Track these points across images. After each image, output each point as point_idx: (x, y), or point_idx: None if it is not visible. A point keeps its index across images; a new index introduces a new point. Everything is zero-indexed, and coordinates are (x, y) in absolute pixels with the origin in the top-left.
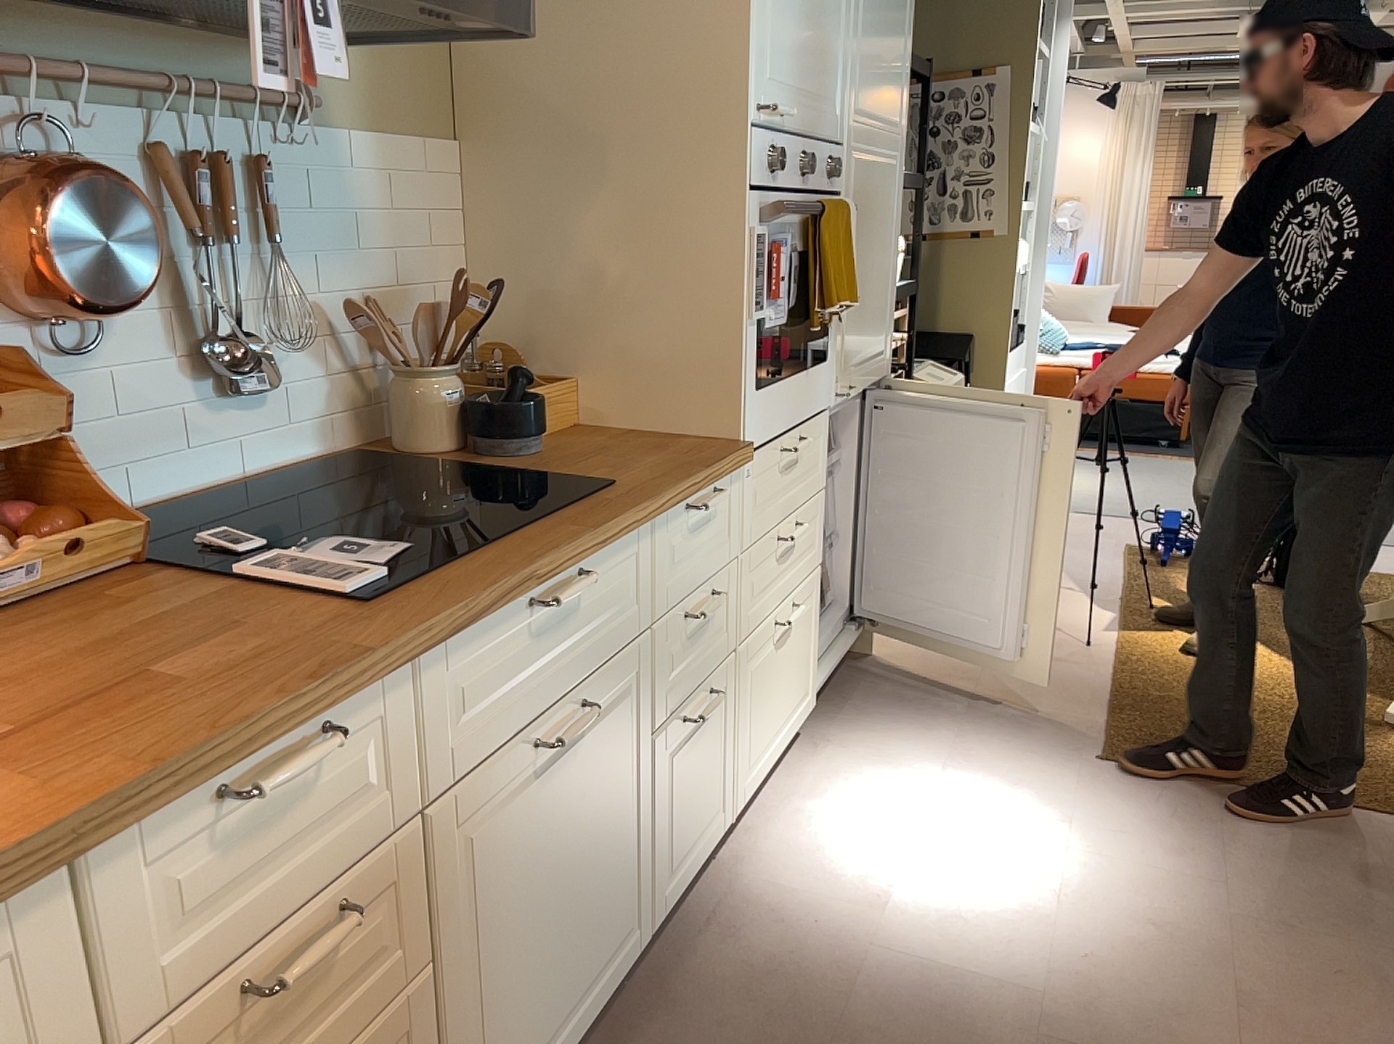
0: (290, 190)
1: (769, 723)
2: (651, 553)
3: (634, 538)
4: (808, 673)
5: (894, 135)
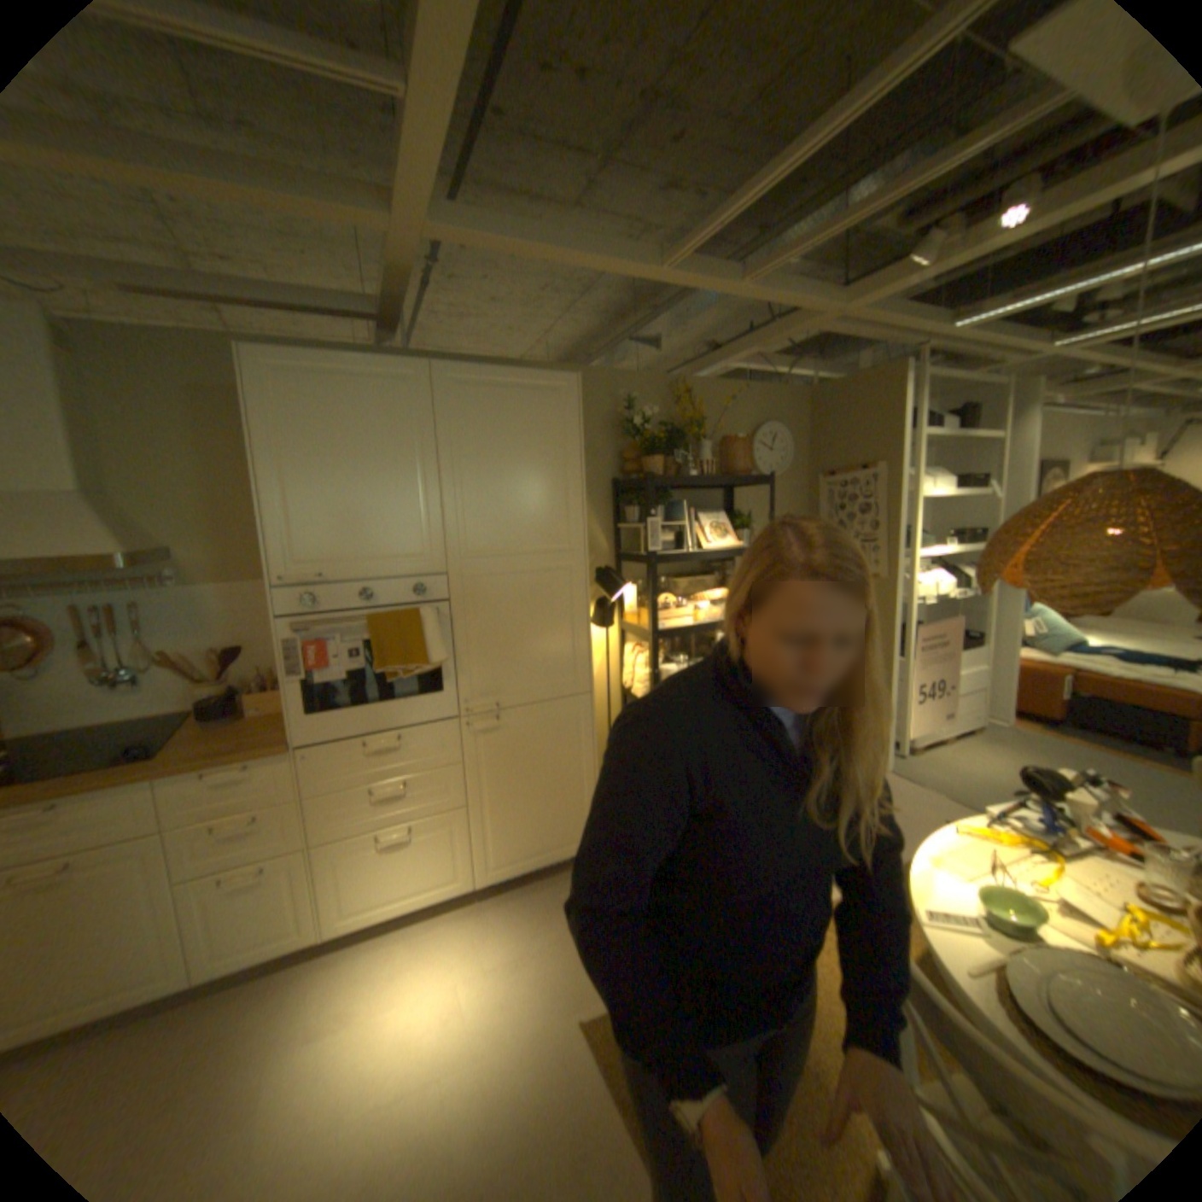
0: (154, 613)
1: (376, 896)
2: (152, 800)
3: (126, 793)
4: (451, 872)
5: (553, 553)
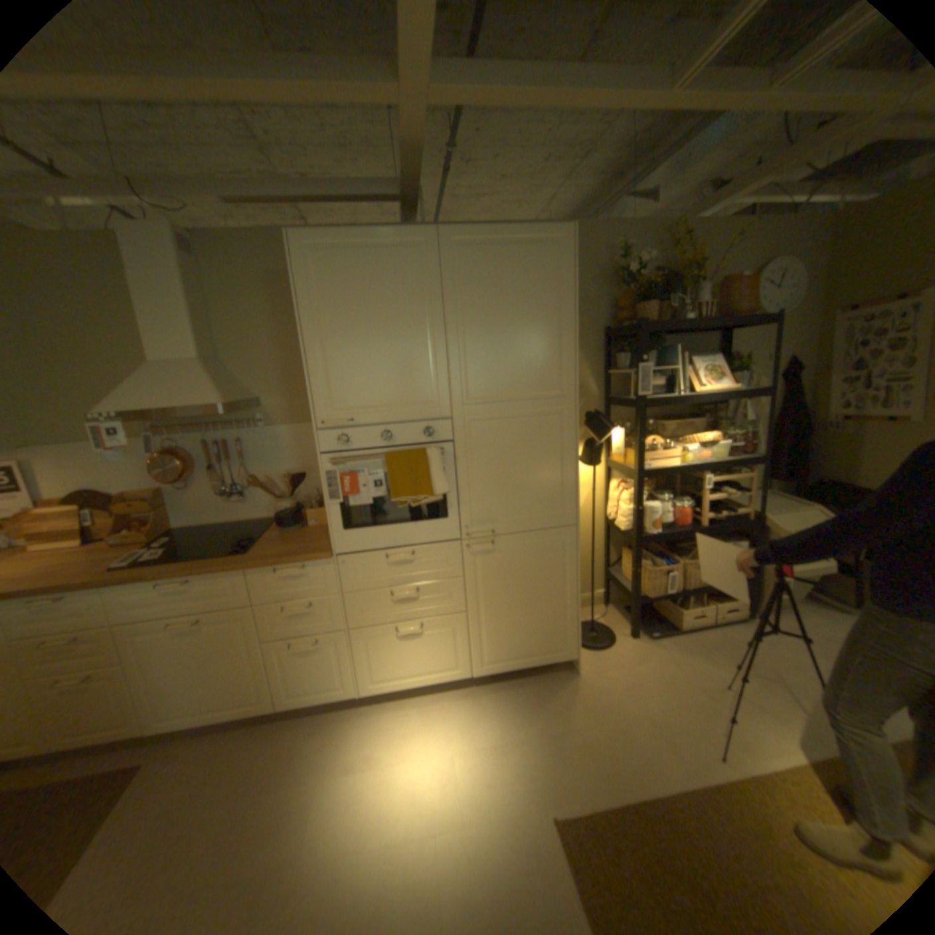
0: (252, 446)
1: (398, 670)
2: (246, 583)
3: (230, 576)
4: (454, 660)
5: (546, 398)
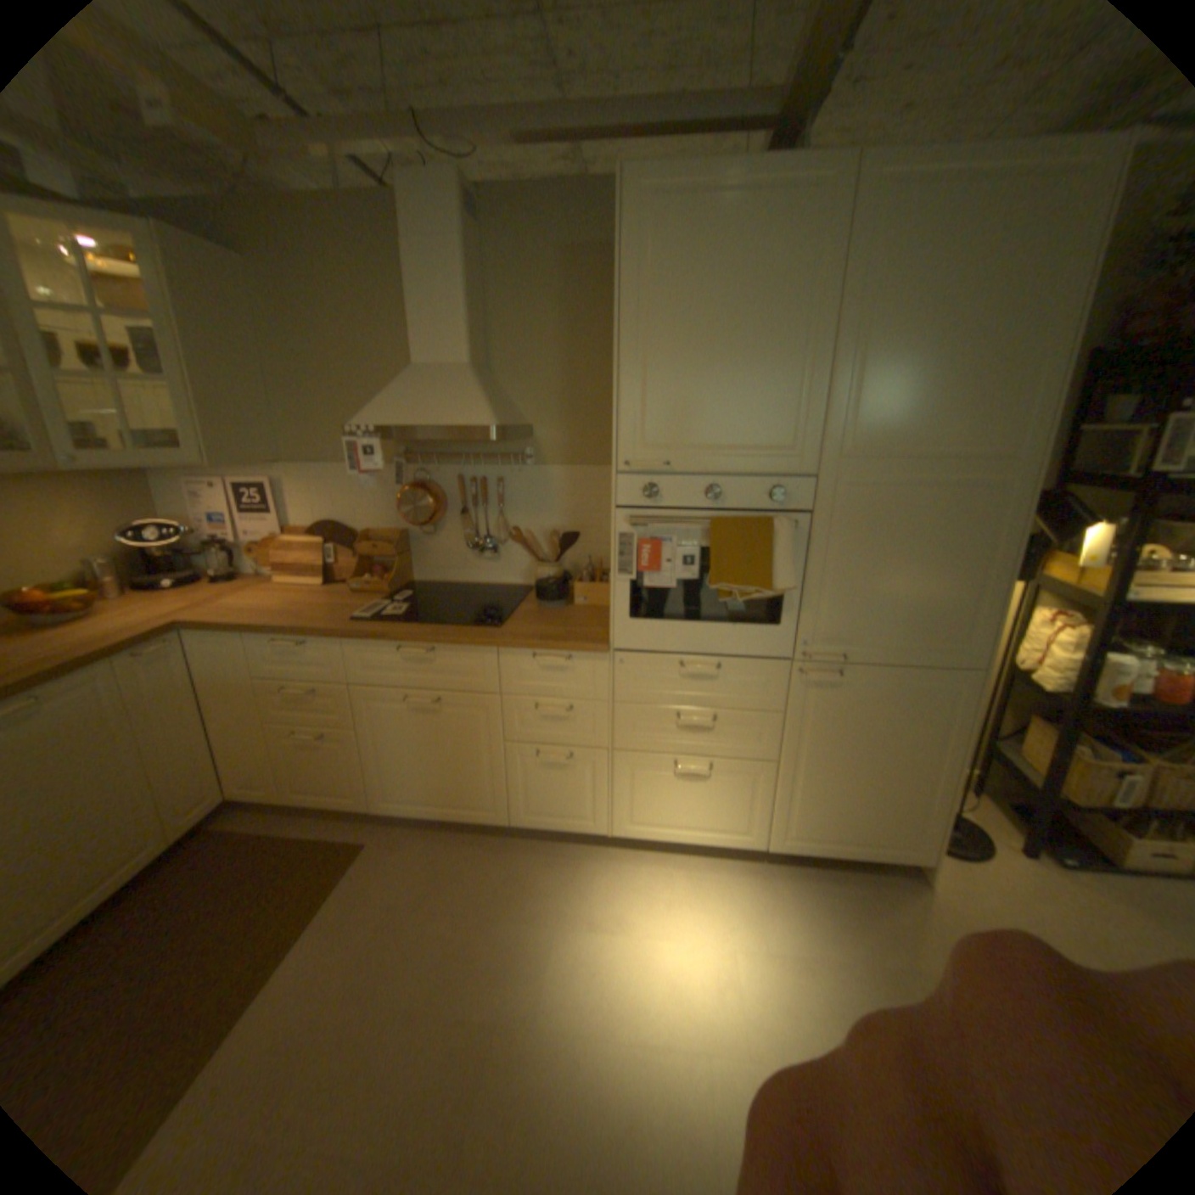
0: (516, 489)
1: (668, 816)
2: (498, 664)
3: (481, 652)
4: (747, 823)
5: (988, 458)
